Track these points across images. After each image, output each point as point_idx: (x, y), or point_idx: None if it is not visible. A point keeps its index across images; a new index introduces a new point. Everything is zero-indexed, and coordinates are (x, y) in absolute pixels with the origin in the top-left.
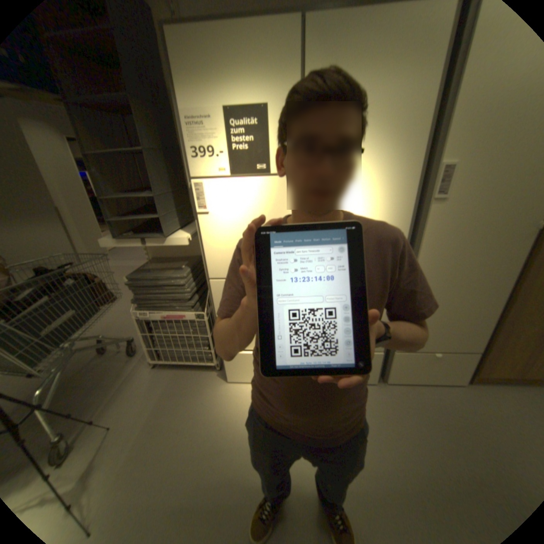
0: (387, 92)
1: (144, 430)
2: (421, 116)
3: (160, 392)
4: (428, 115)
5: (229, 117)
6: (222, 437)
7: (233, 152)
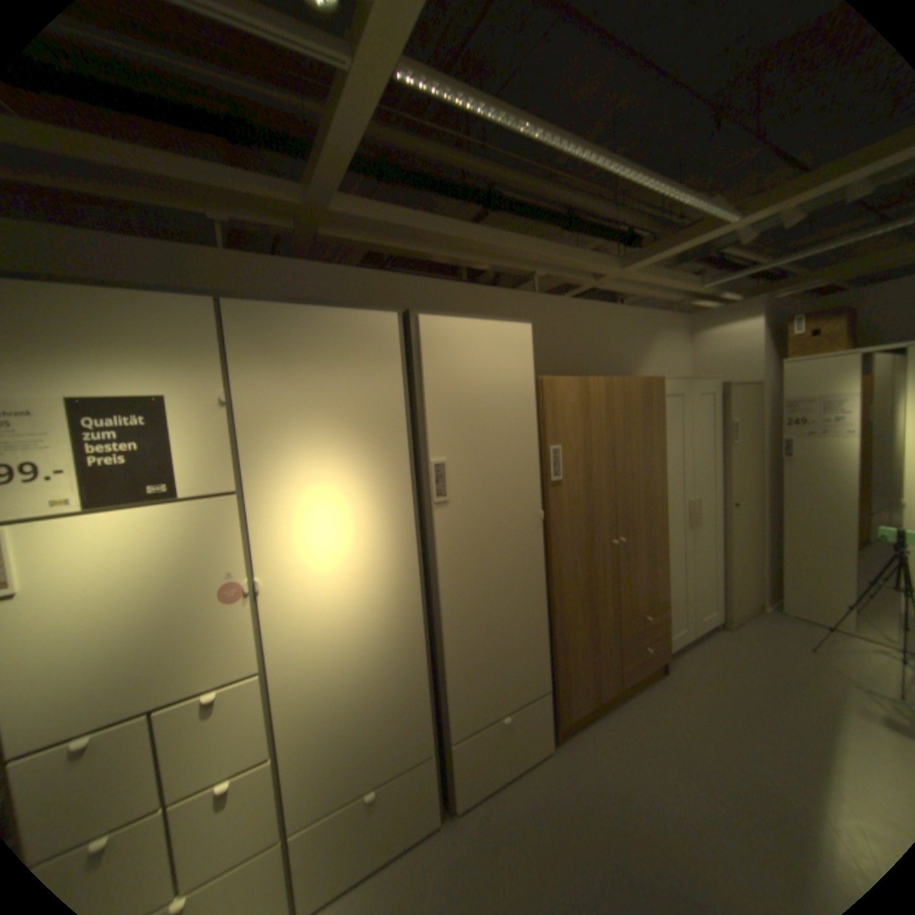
0: (348, 389)
1: None
2: (394, 415)
3: None
4: (401, 414)
5: (83, 413)
6: None
7: (92, 469)
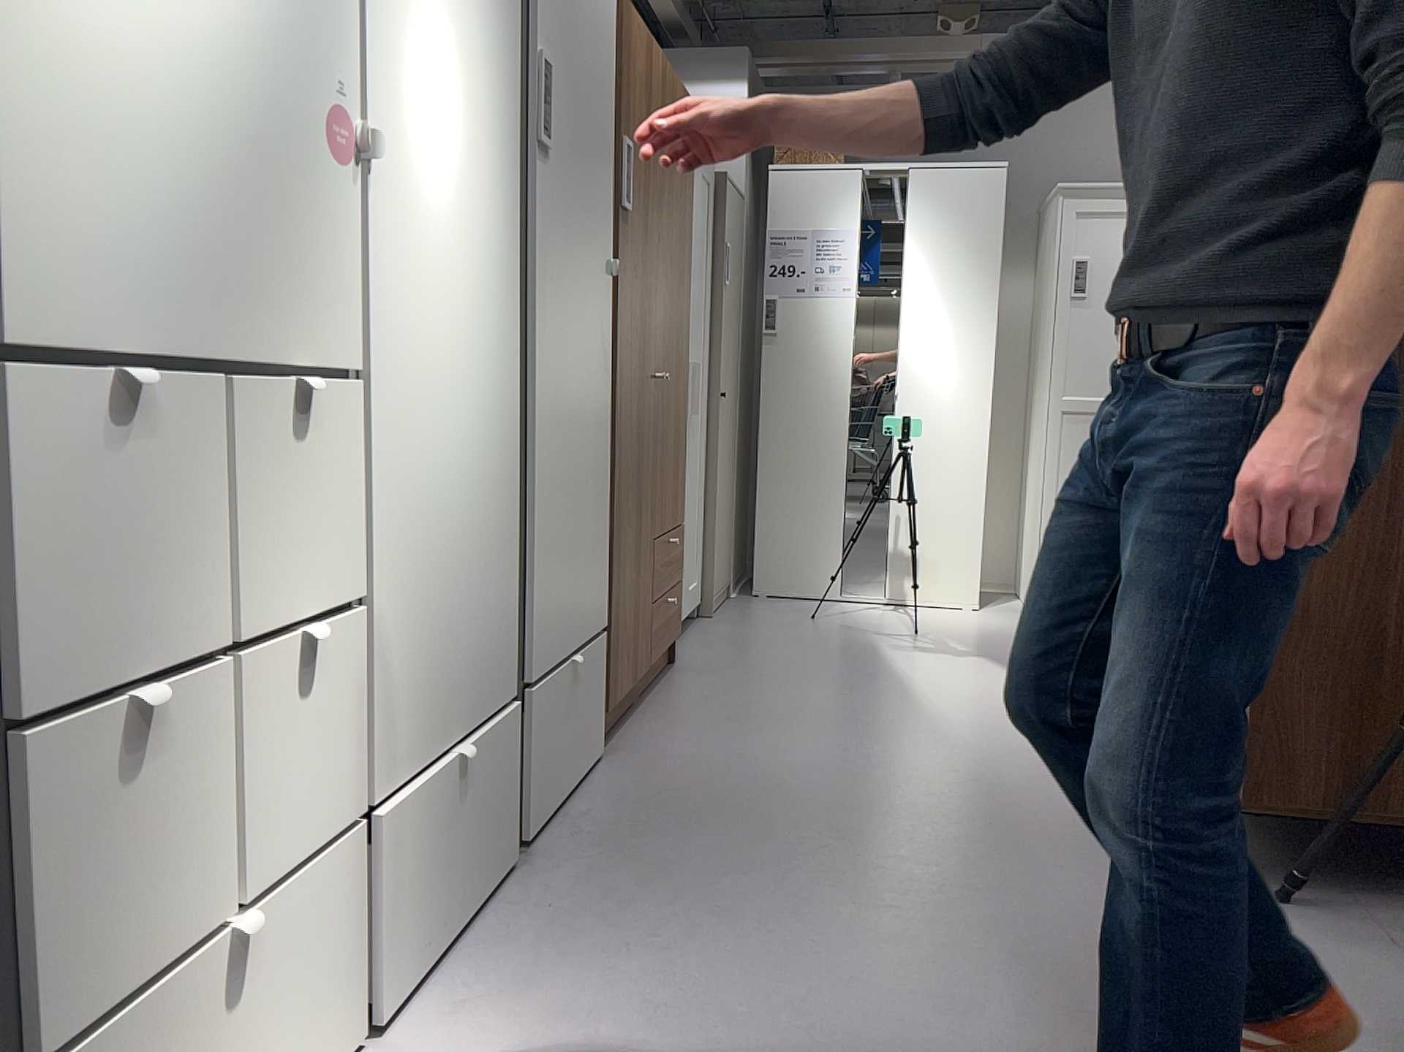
0: None
1: None
2: None
3: None
4: None
5: None
6: None
7: None
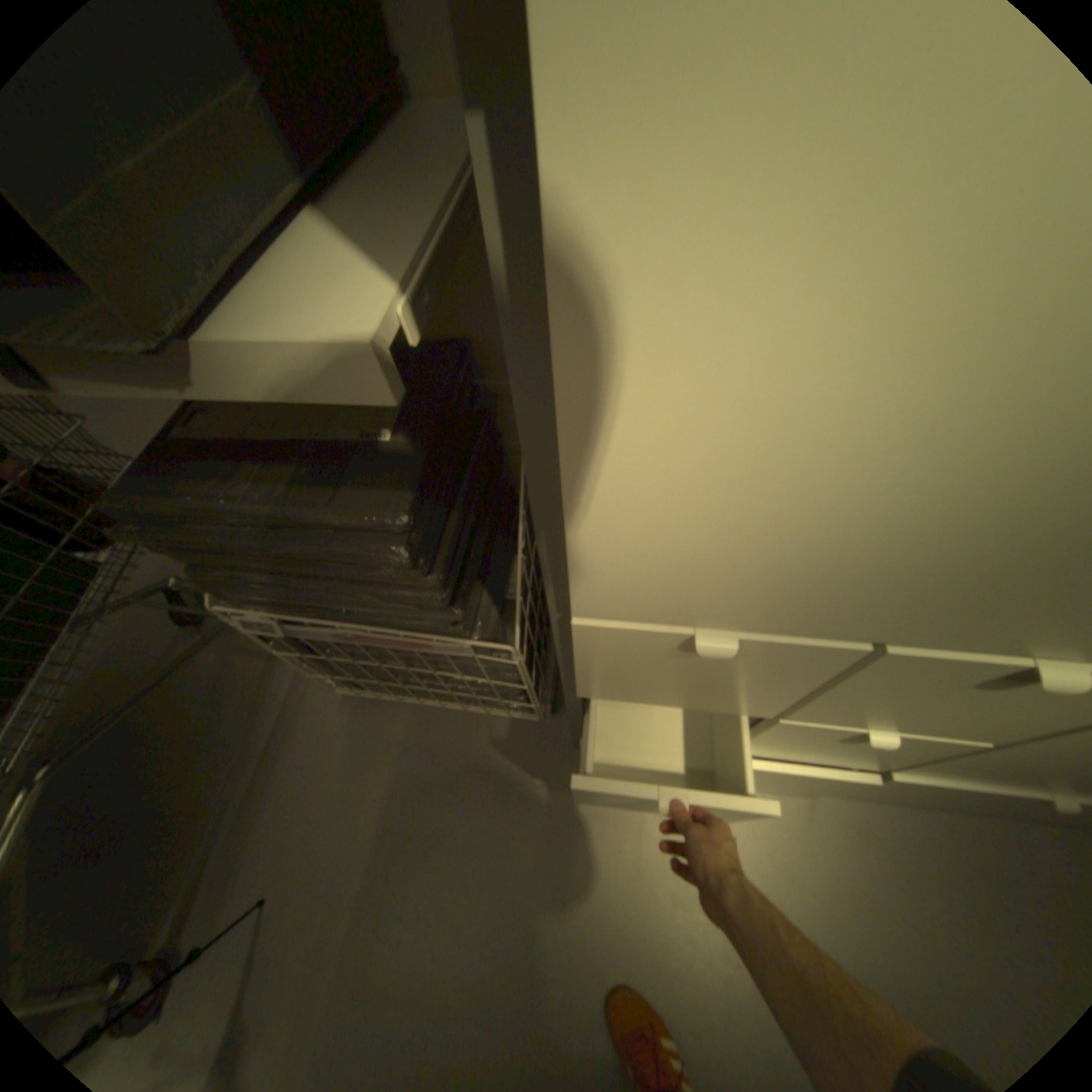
0: None
1: (362, 915)
2: None
3: (386, 778)
4: None
5: None
6: (591, 970)
7: None
